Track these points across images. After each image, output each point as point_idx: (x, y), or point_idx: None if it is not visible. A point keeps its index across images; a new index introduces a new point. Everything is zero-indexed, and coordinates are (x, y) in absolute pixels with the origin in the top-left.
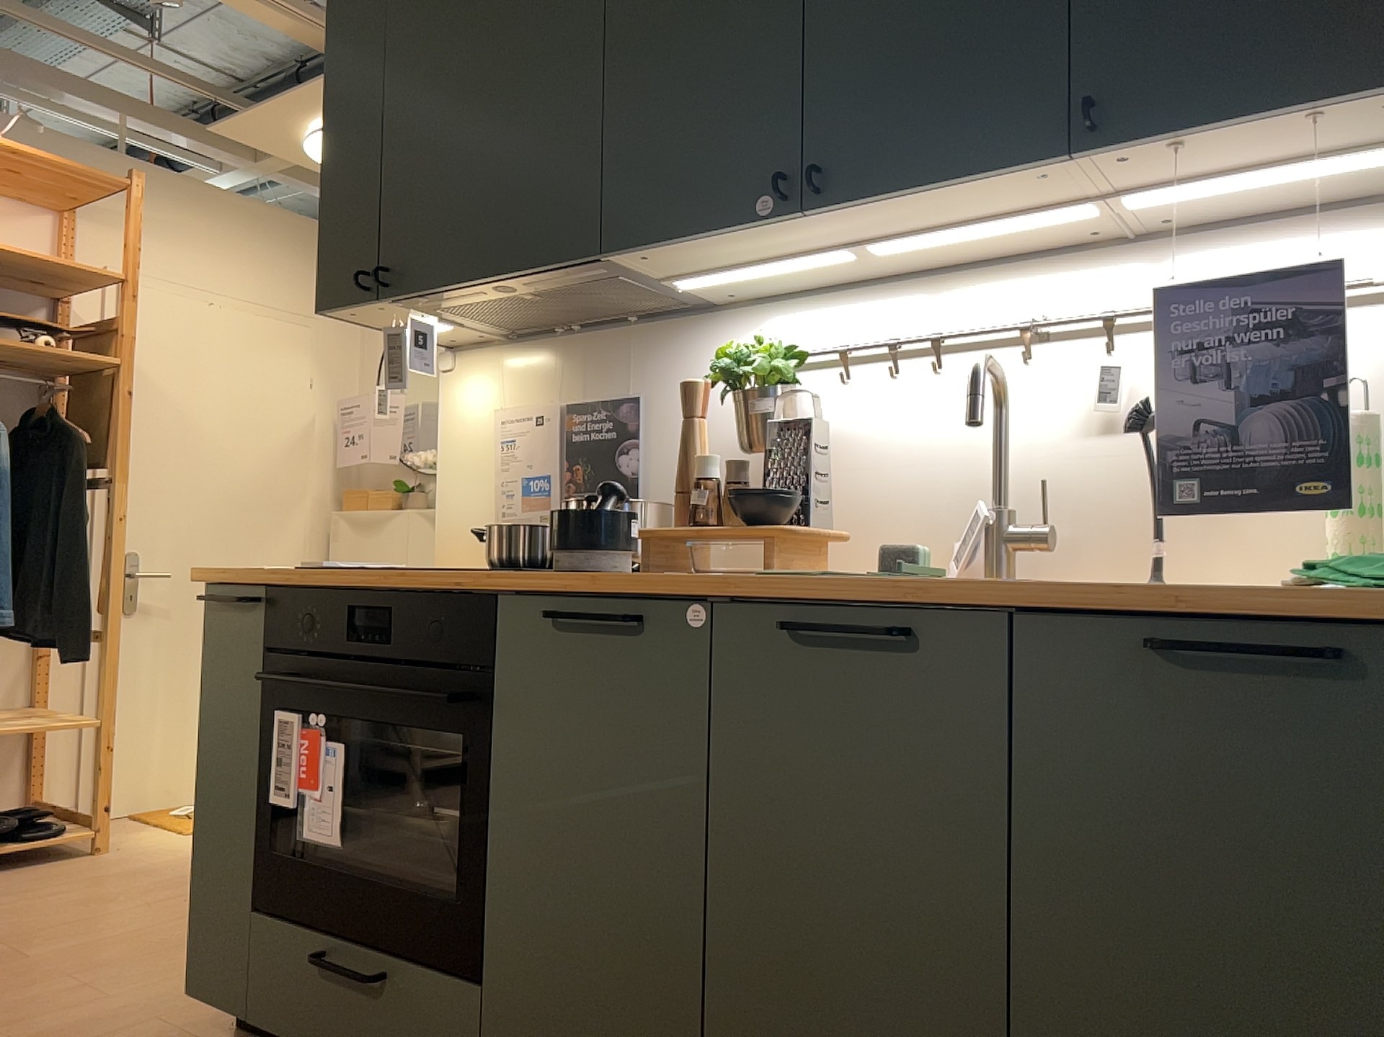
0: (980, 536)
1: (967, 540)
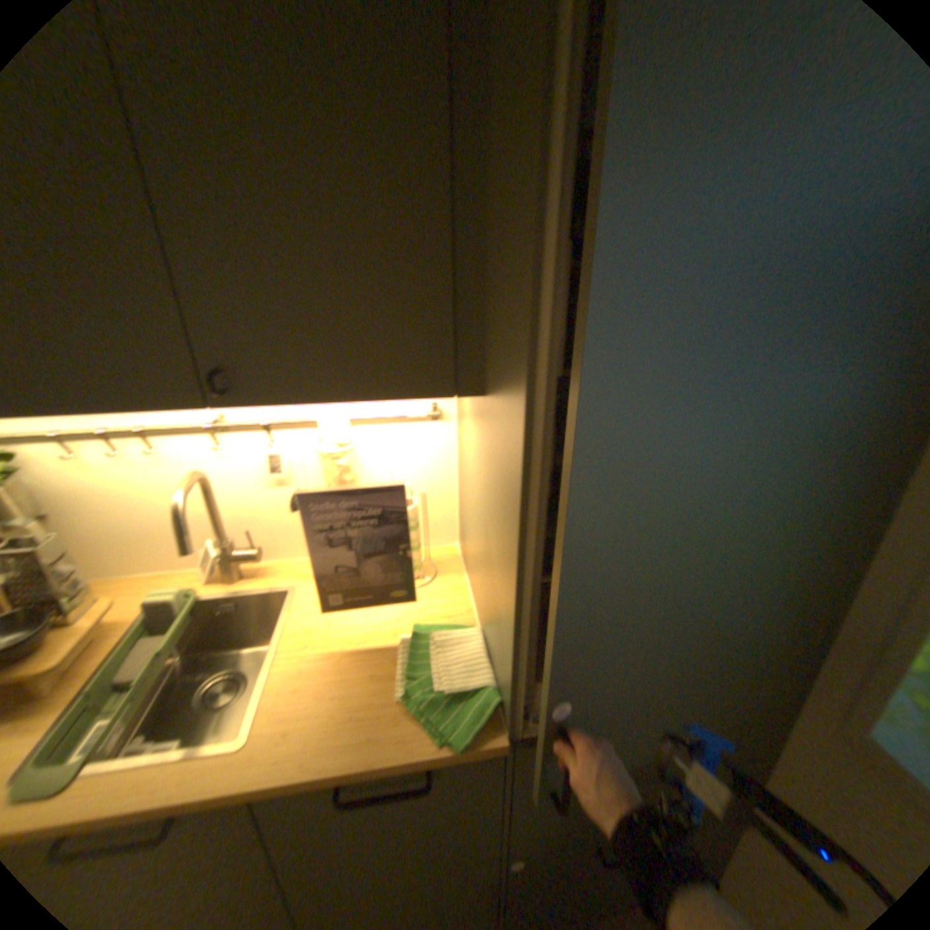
0: (211, 565)
1: (203, 562)
